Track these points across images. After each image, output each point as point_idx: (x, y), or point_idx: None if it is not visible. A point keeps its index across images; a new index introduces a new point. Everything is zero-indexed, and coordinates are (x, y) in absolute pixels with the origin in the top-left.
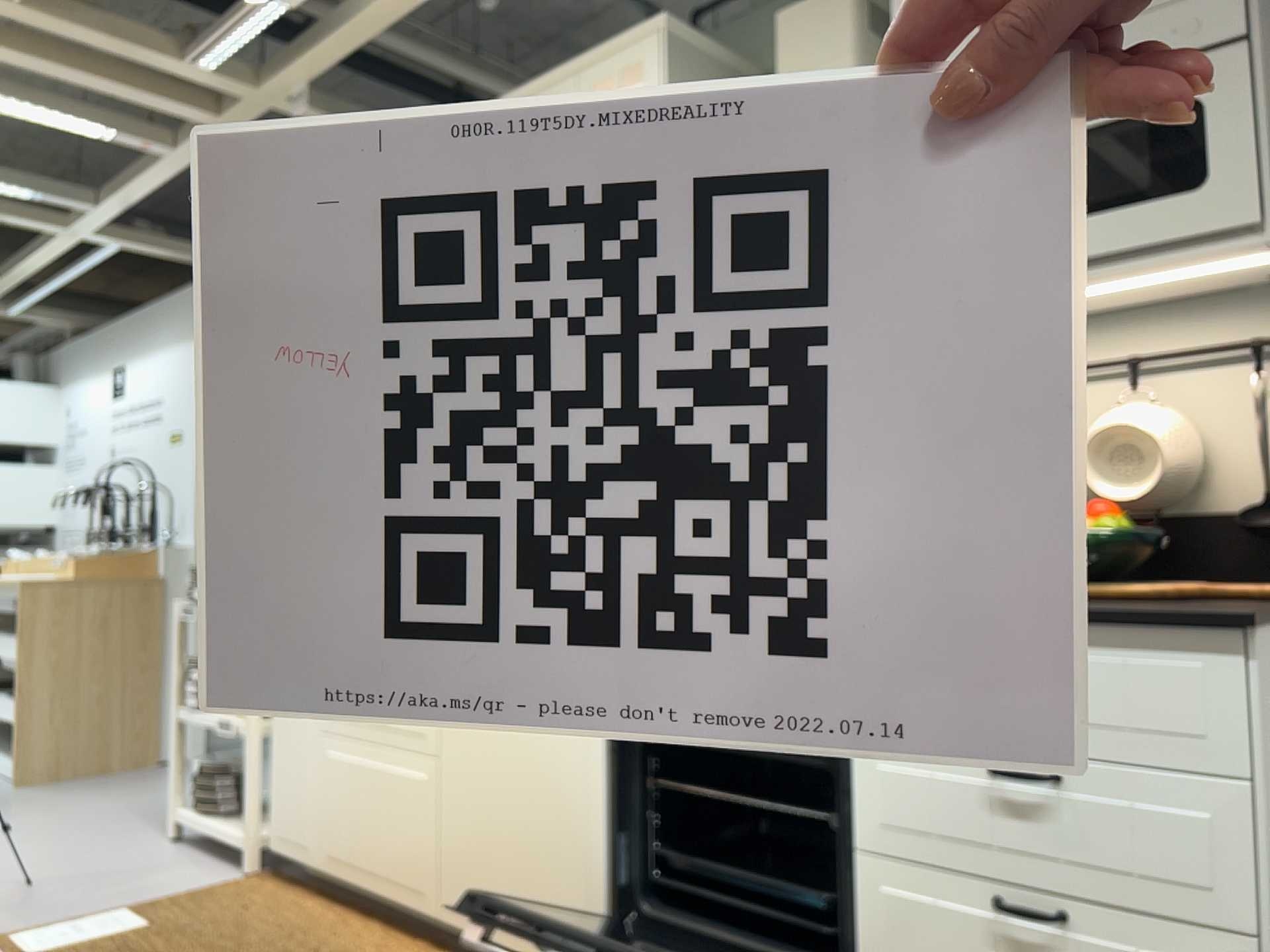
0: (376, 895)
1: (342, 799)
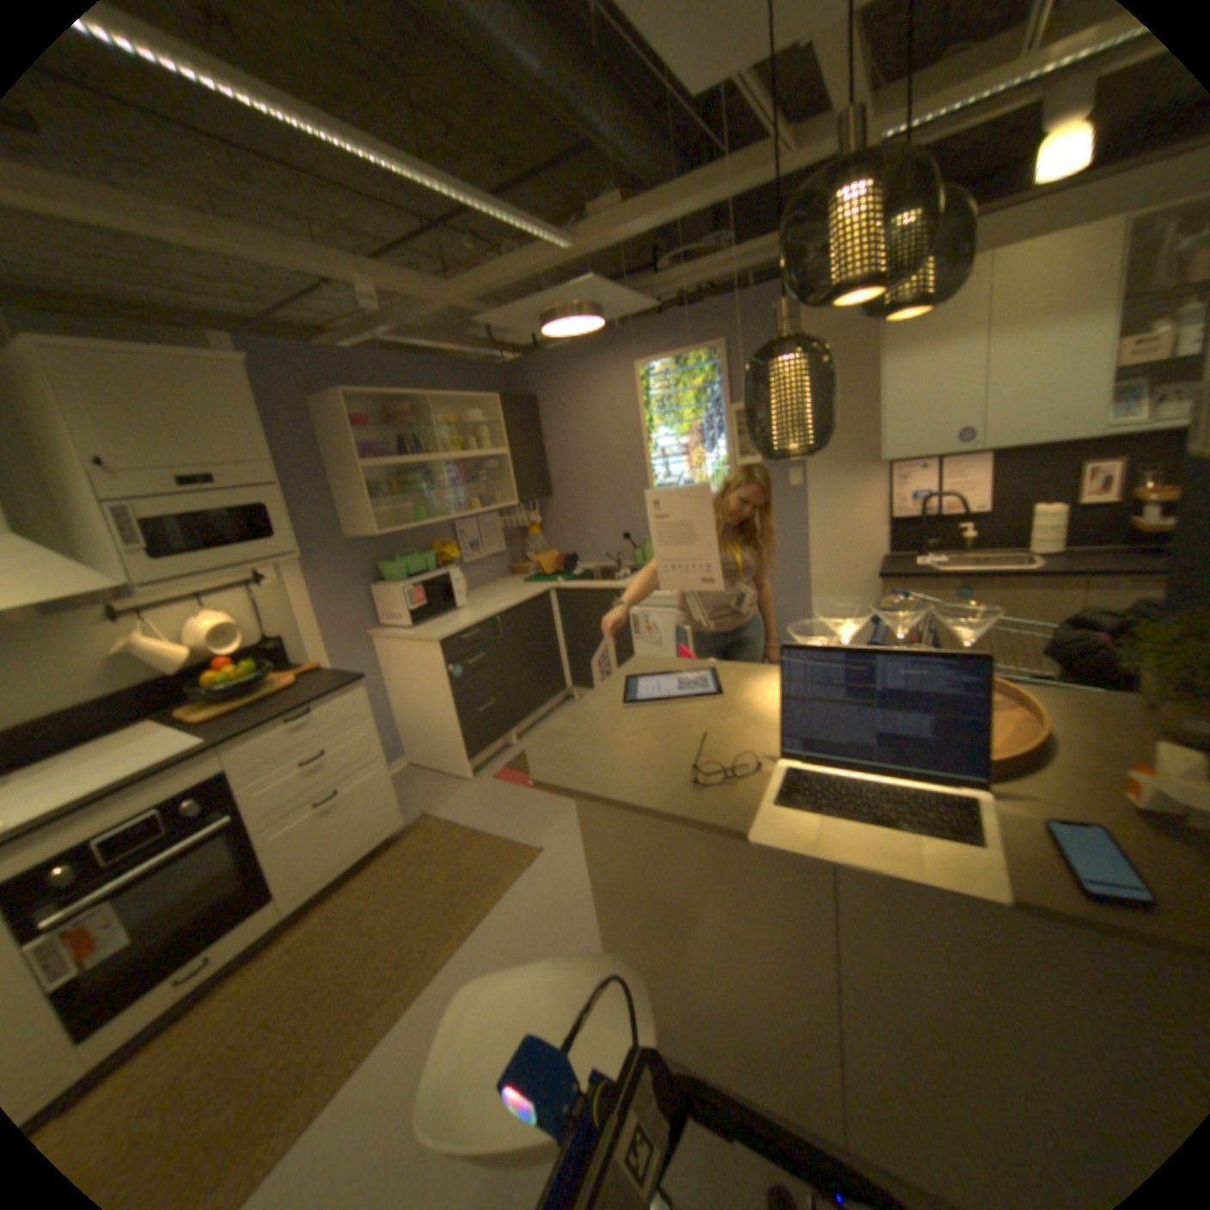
0: None
1: None
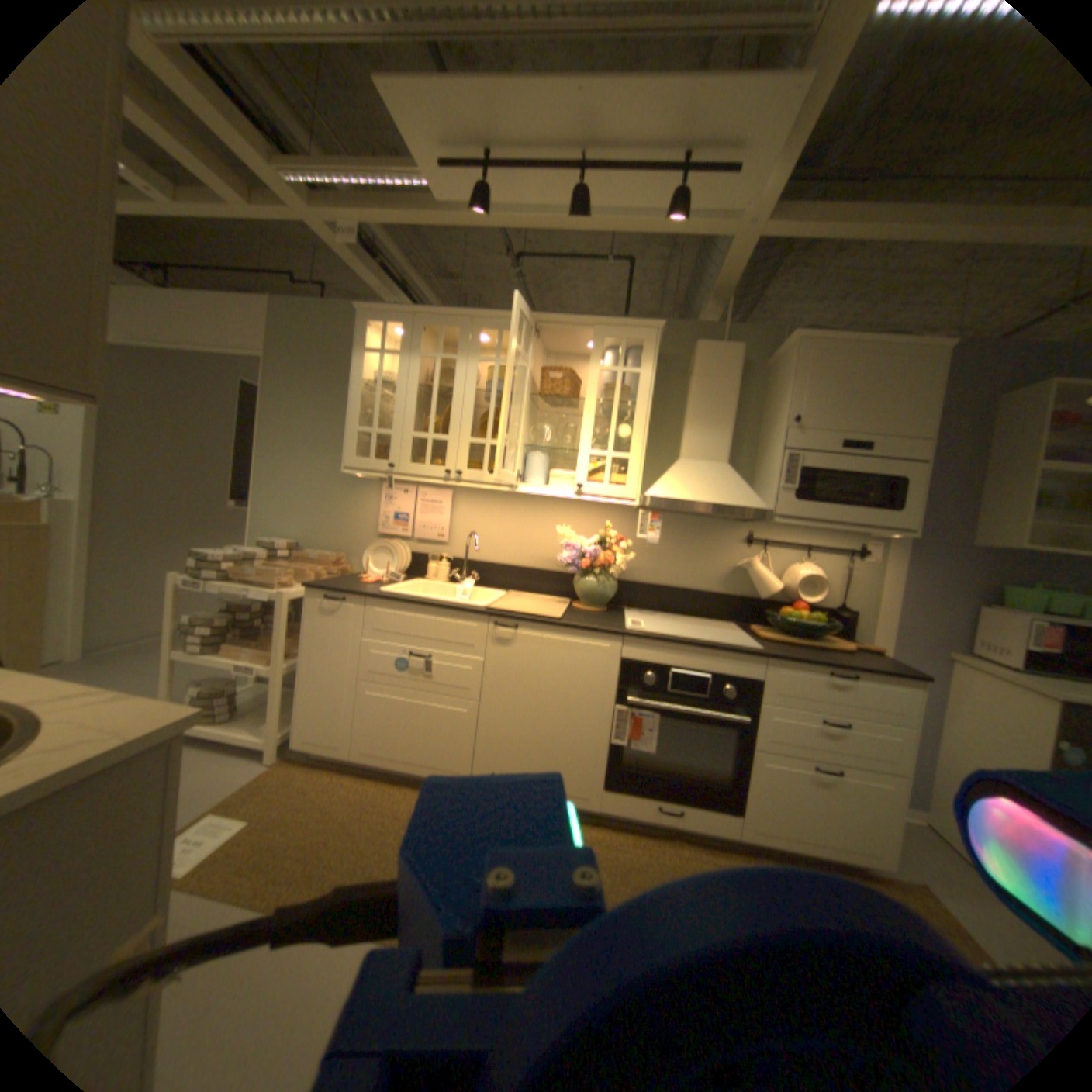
0: (410, 774)
1: (379, 720)
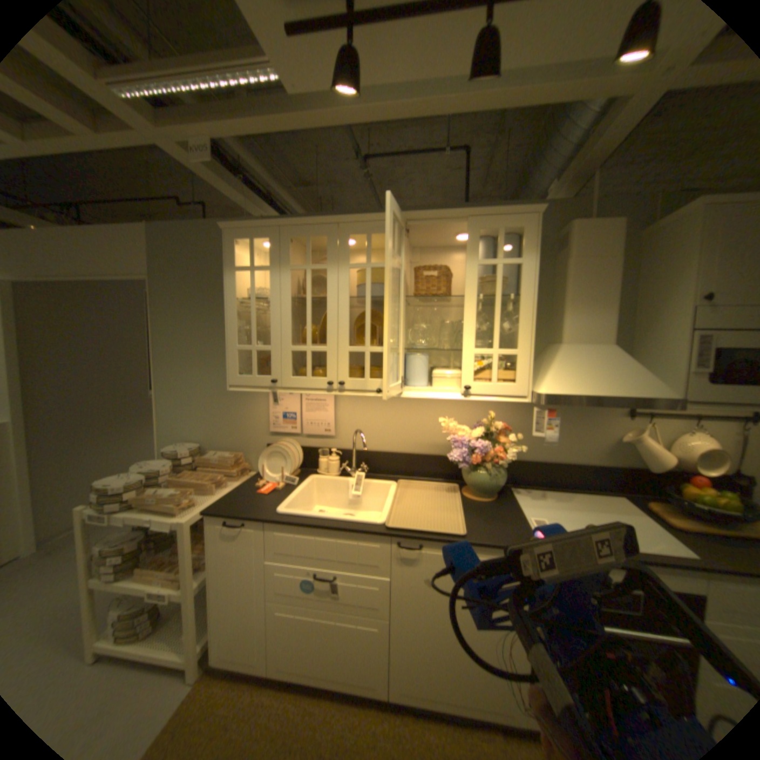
0: (329, 690)
1: (293, 641)
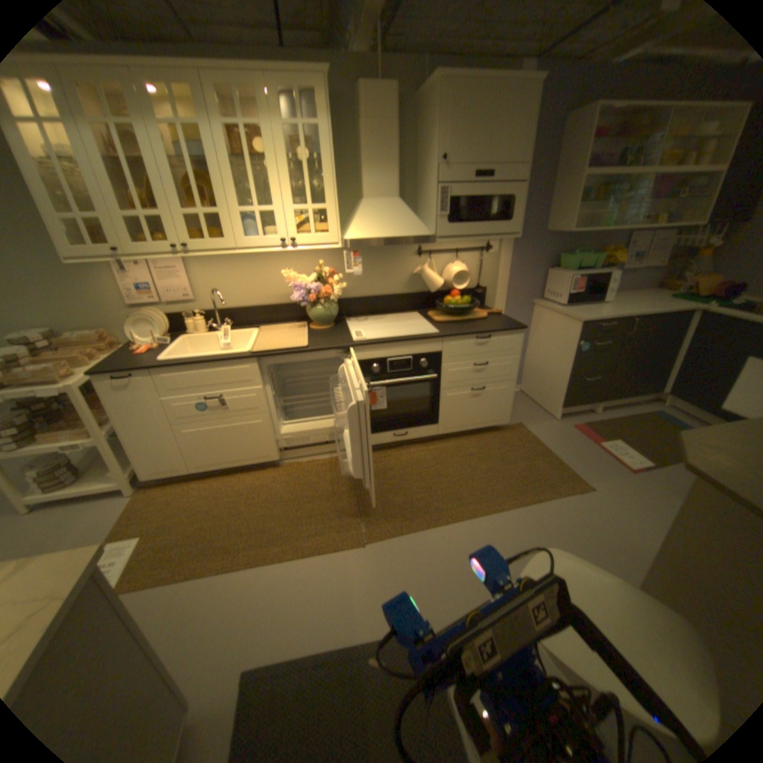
0: (238, 468)
1: (202, 446)
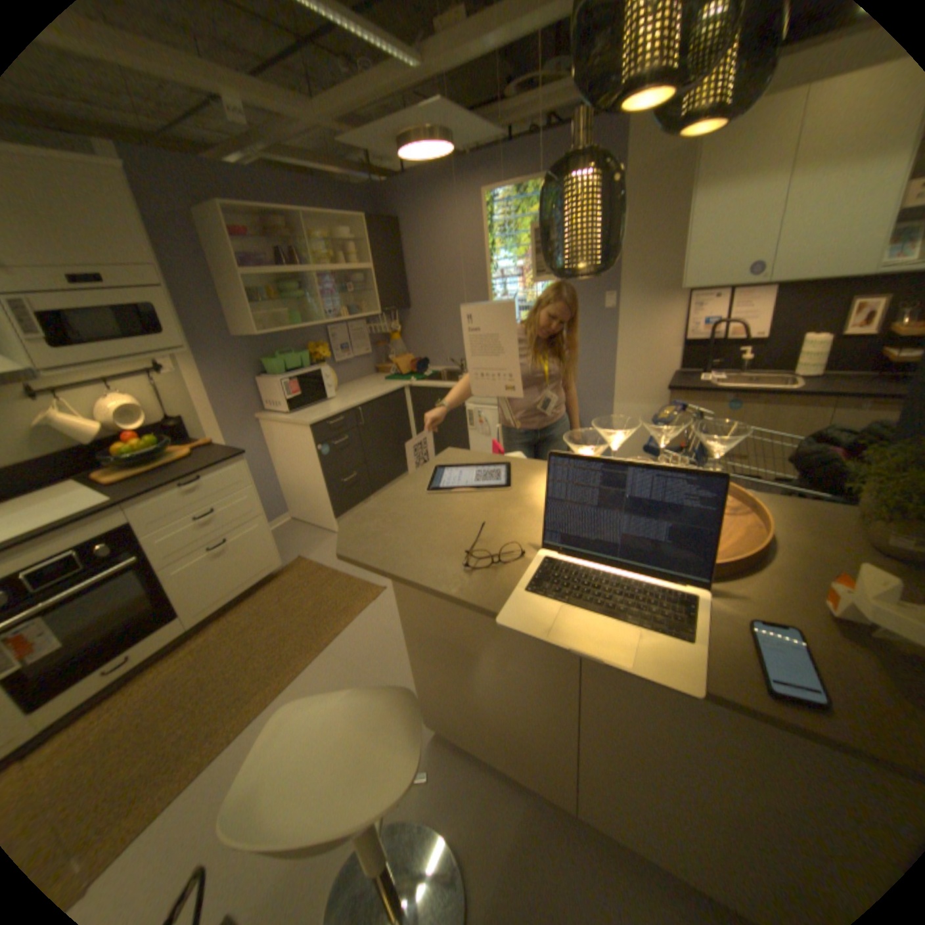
0: None
1: None
